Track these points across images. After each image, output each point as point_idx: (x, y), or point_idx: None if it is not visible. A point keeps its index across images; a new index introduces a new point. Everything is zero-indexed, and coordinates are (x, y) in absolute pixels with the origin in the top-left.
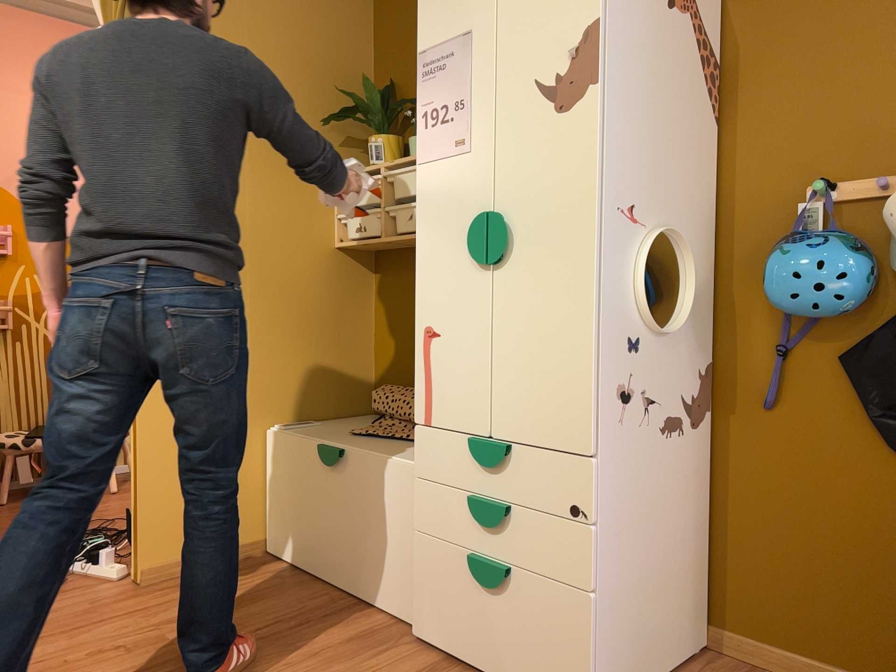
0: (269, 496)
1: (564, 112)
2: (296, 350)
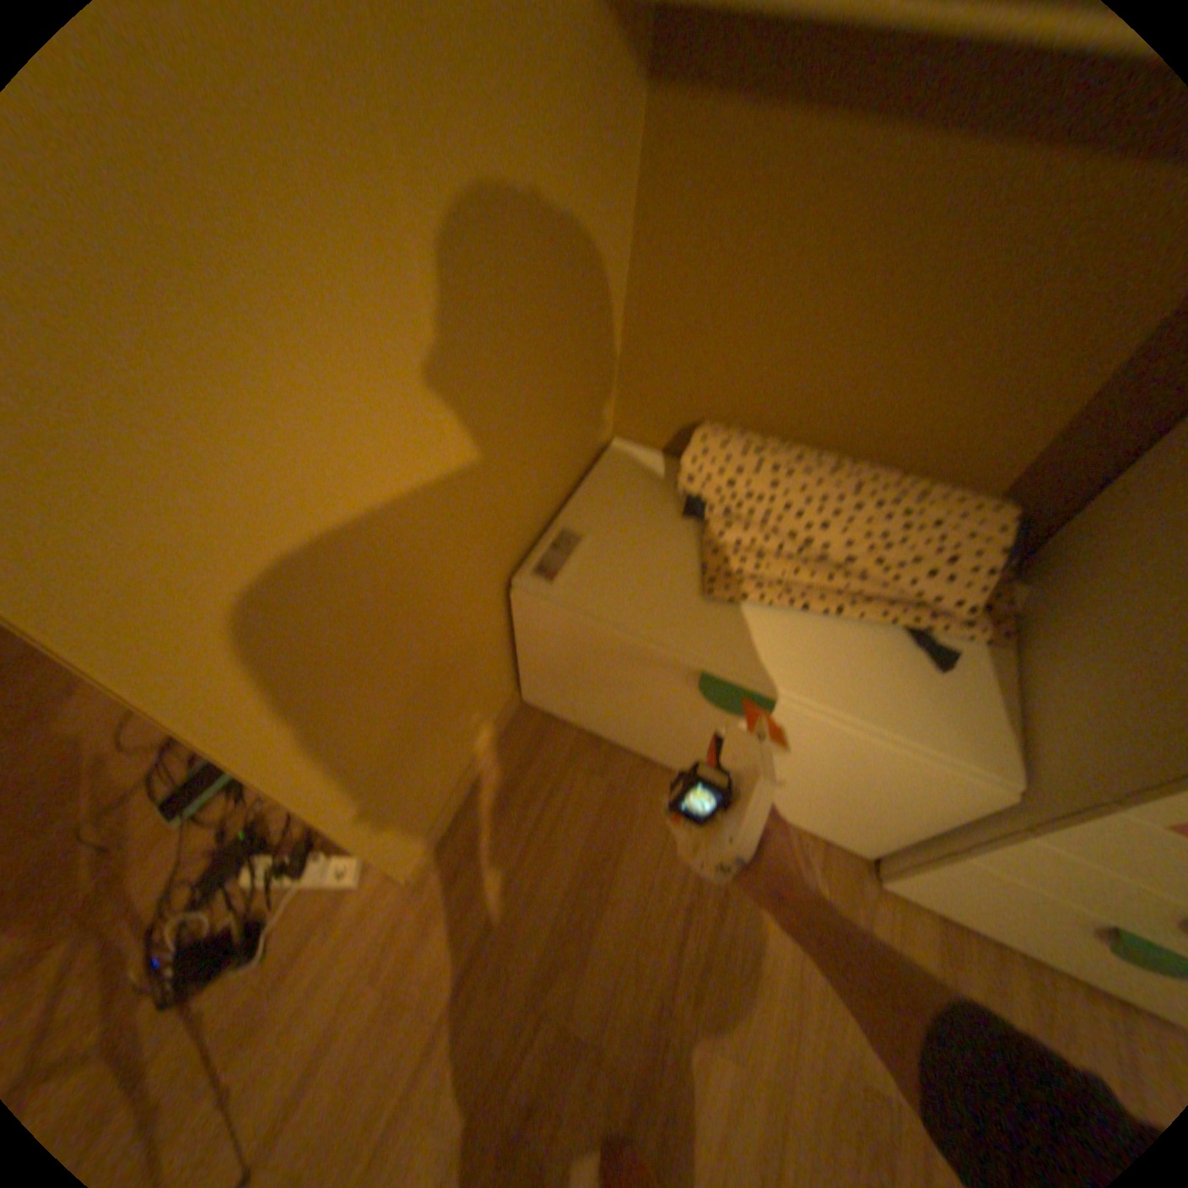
0: (529, 660)
1: None
2: (532, 402)
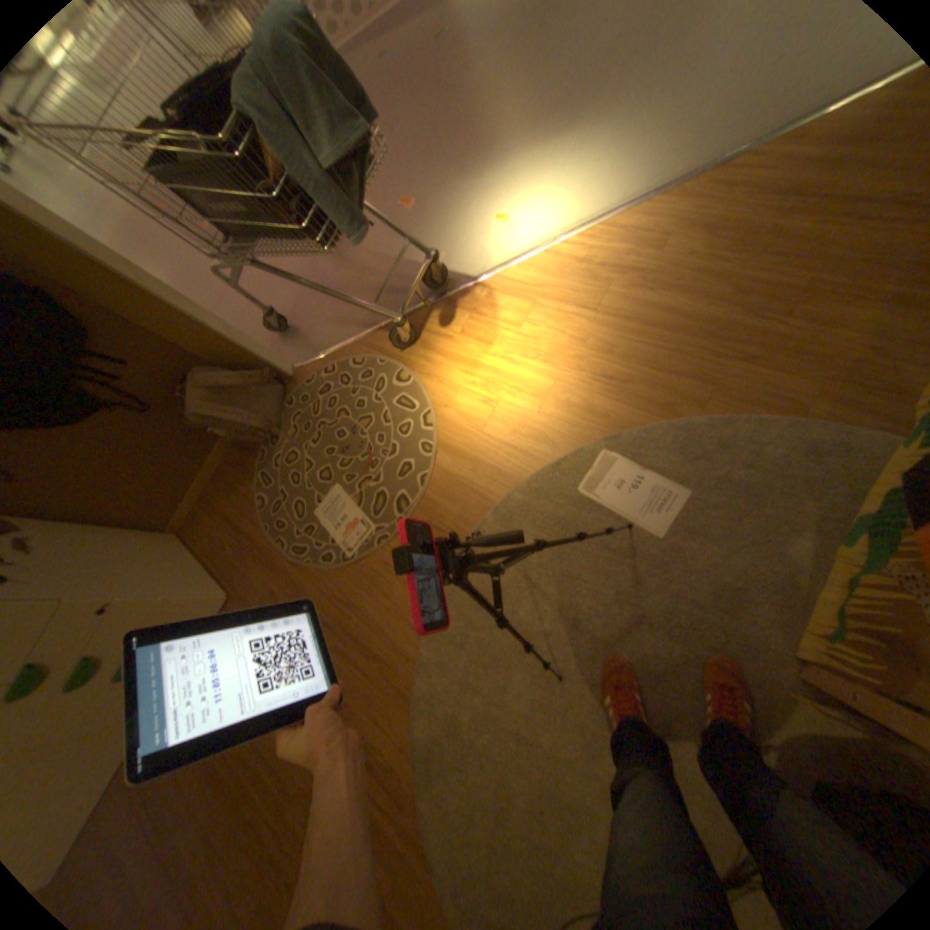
0: None
1: None
2: None
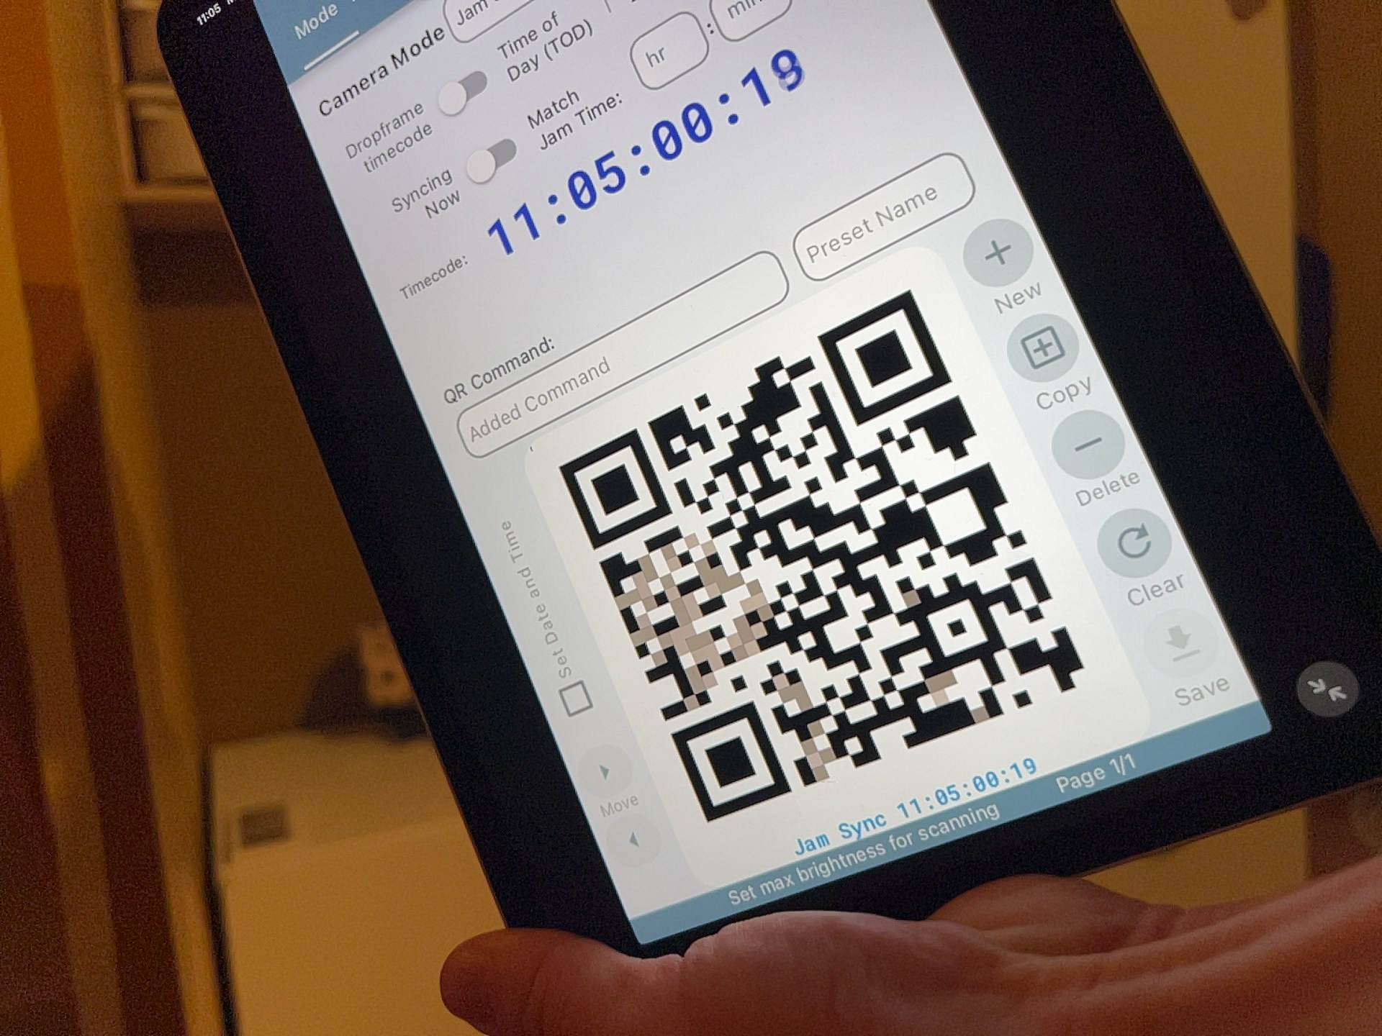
0: None
1: (1248, 18)
2: None
